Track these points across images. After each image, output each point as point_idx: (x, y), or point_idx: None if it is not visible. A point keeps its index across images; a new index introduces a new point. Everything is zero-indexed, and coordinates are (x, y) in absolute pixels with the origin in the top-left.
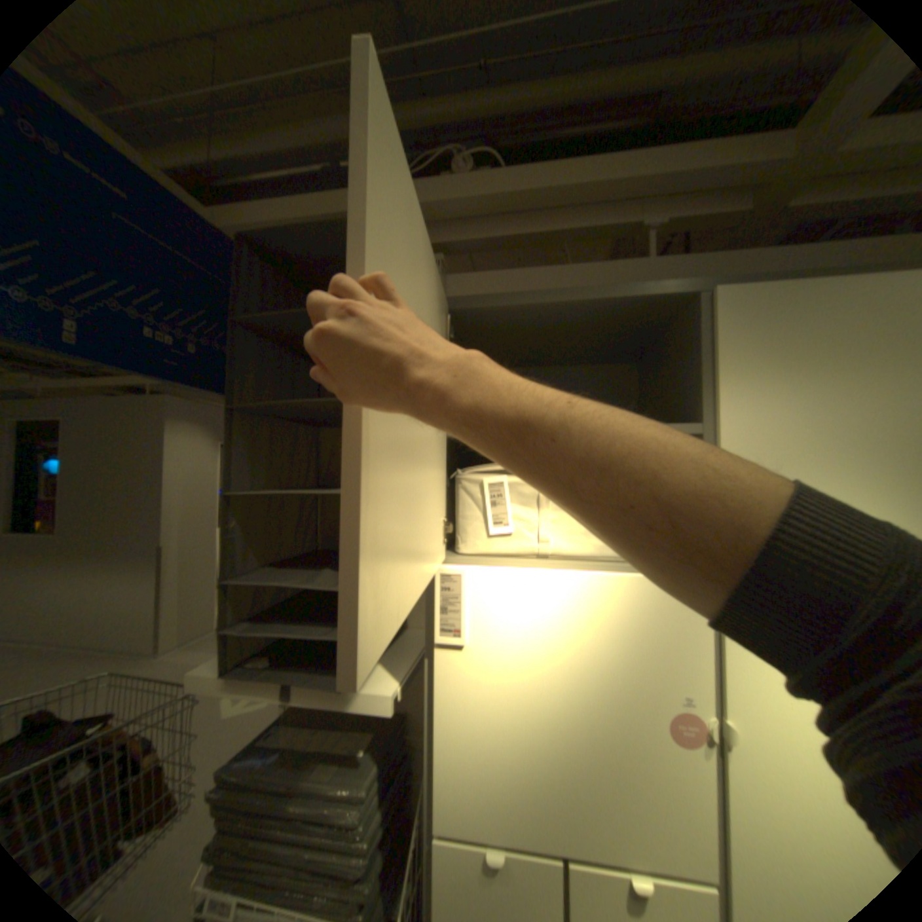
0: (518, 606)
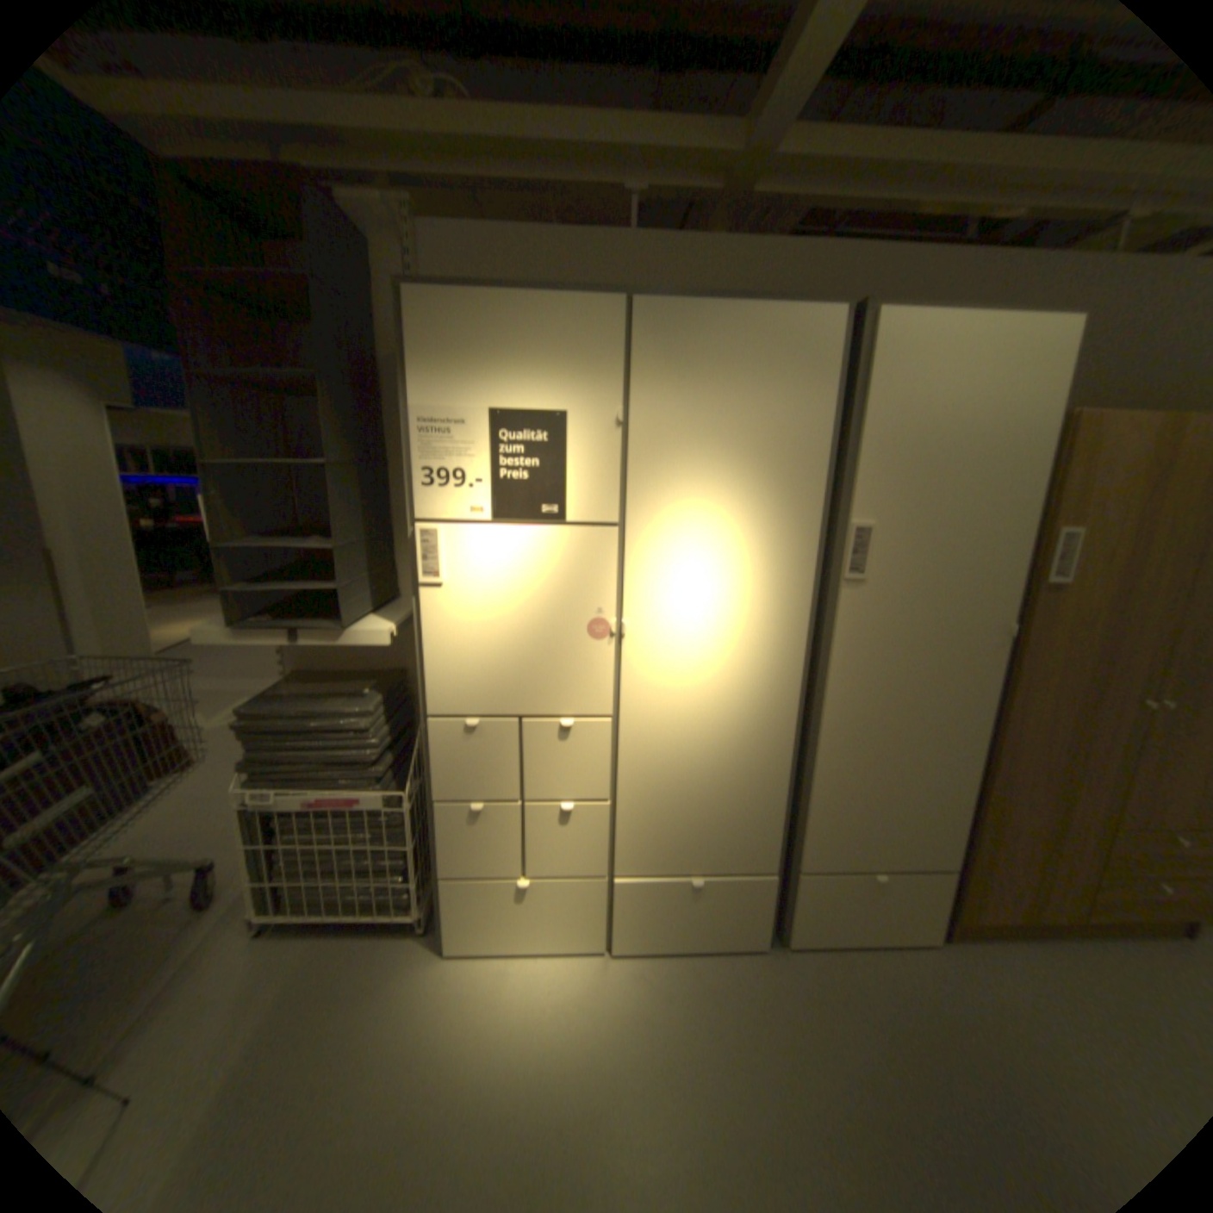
0: (484, 553)
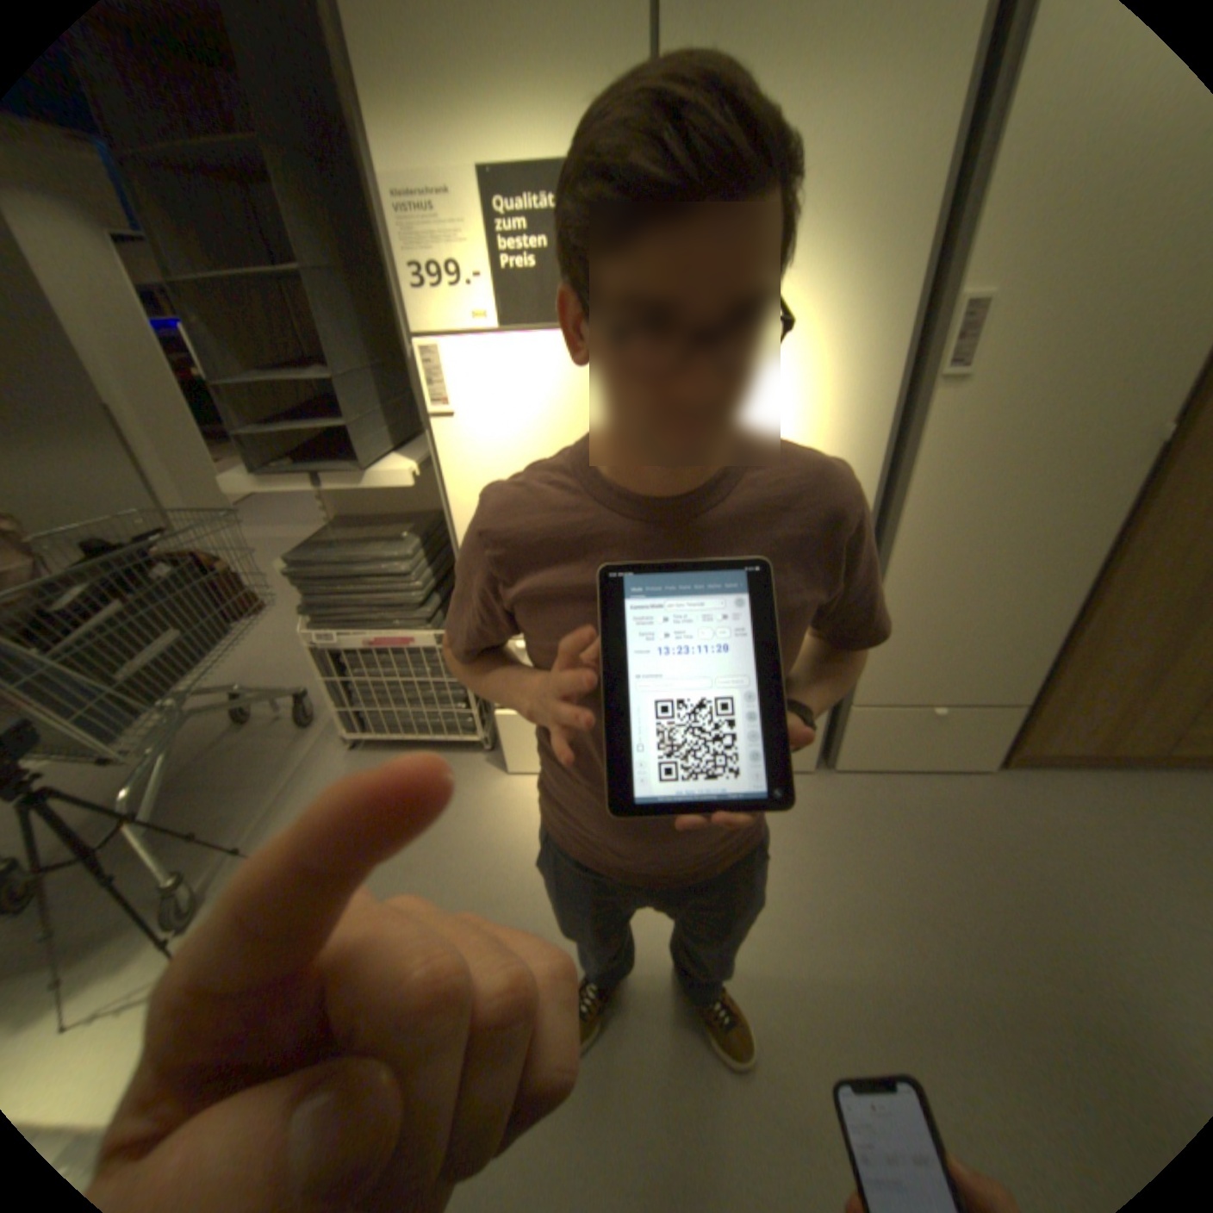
0: (494, 372)
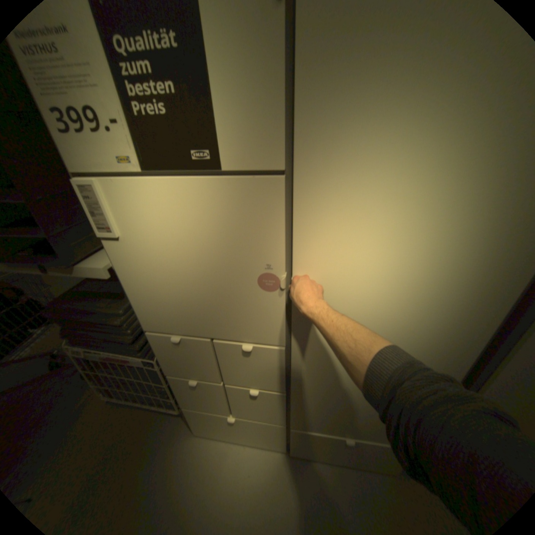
0: (144, 207)
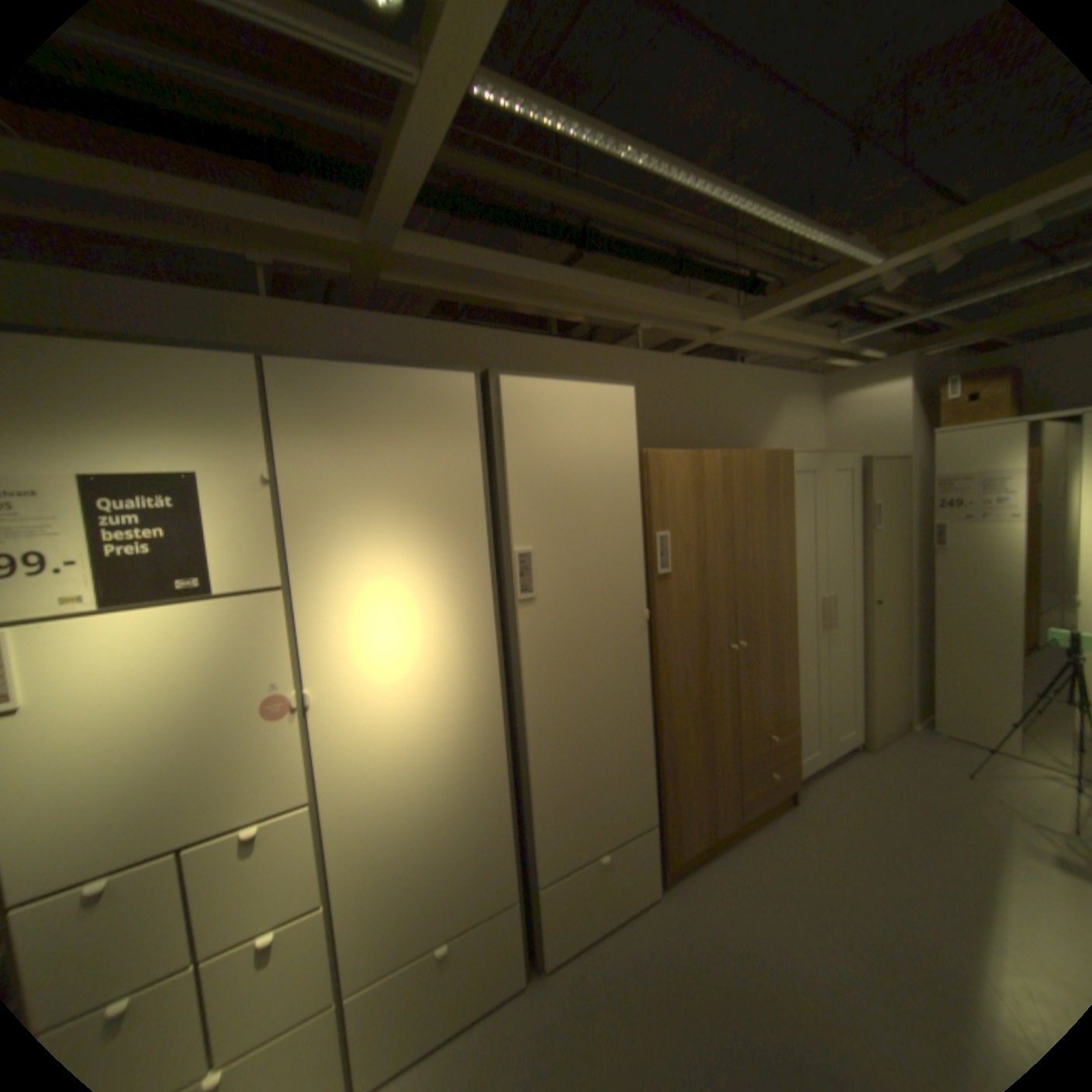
0: (89, 653)
